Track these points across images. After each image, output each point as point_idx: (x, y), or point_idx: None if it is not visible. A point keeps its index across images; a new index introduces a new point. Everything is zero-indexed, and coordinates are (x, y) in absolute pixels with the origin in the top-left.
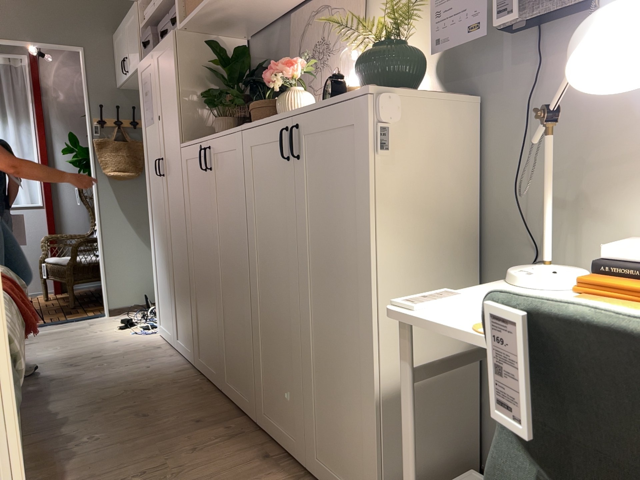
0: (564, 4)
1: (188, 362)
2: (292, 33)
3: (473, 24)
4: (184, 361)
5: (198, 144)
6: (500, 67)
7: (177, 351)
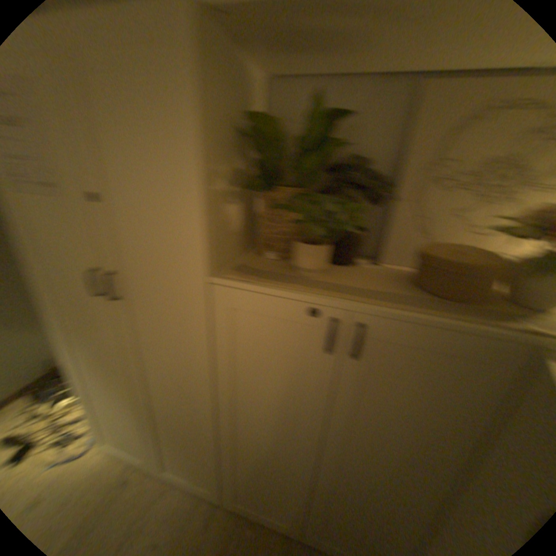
0: None
1: (198, 497)
2: (420, 113)
3: None
4: (189, 497)
5: (310, 304)
6: None
7: (156, 478)
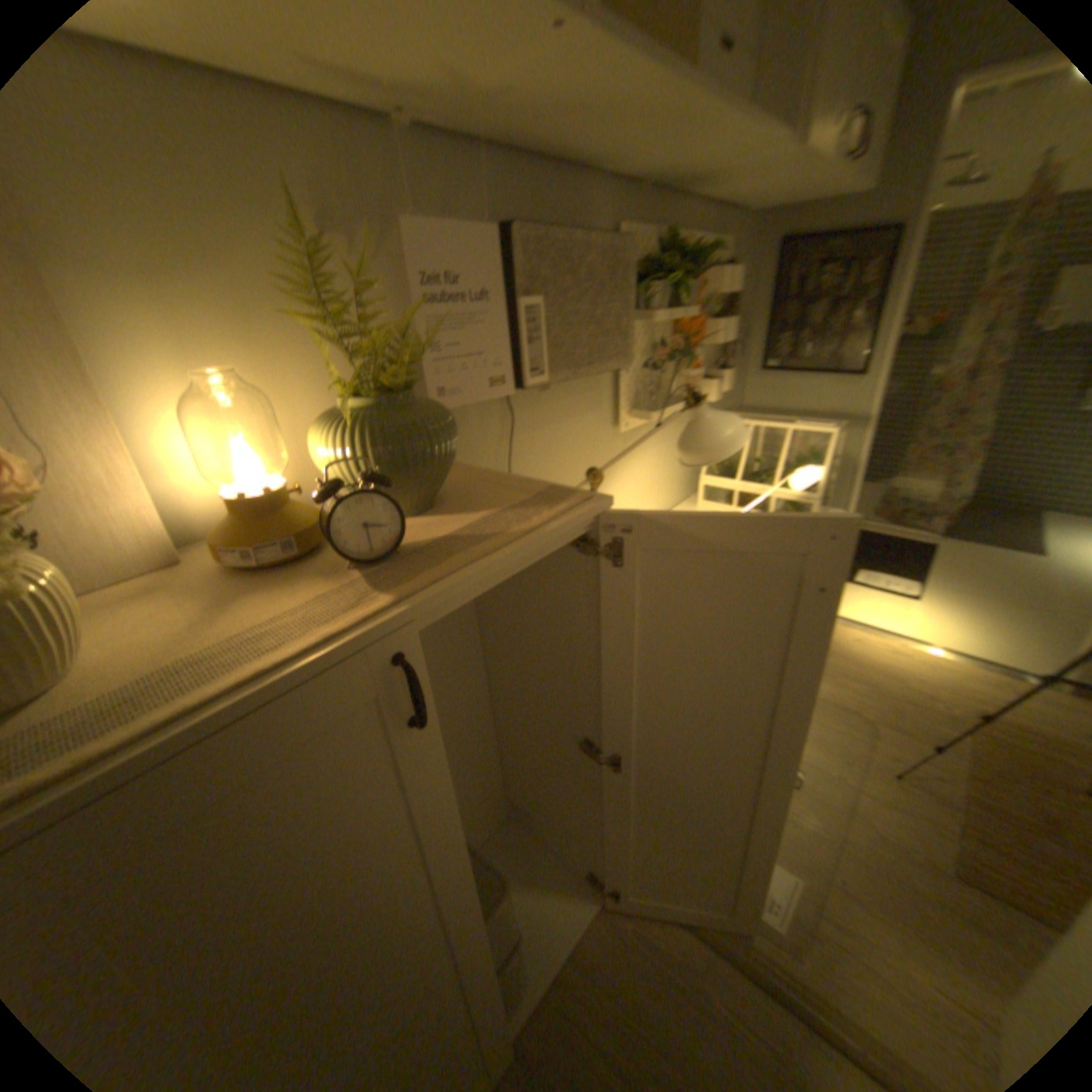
0: (572, 371)
1: None
2: None
3: (491, 371)
4: None
5: None
6: (461, 417)
7: None
